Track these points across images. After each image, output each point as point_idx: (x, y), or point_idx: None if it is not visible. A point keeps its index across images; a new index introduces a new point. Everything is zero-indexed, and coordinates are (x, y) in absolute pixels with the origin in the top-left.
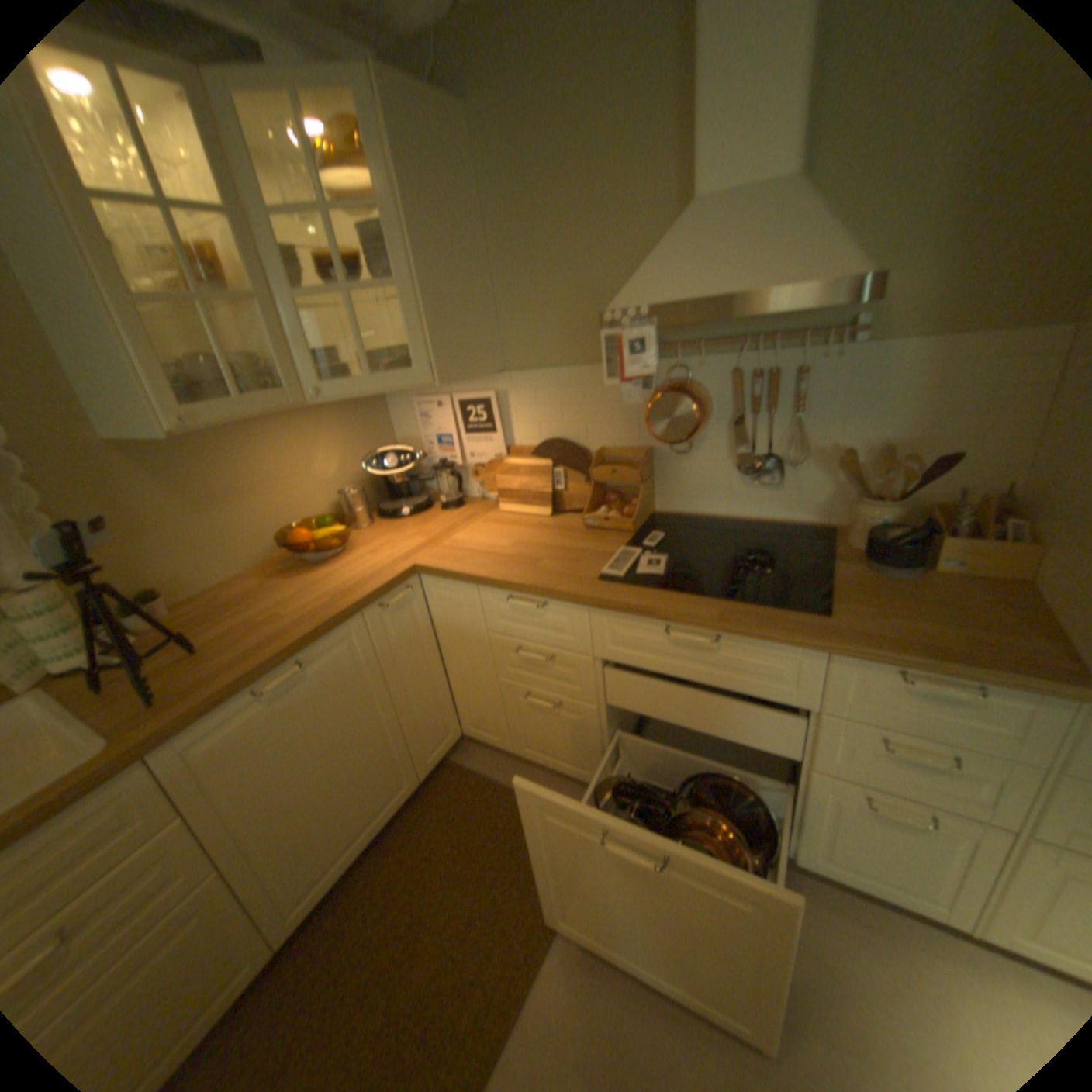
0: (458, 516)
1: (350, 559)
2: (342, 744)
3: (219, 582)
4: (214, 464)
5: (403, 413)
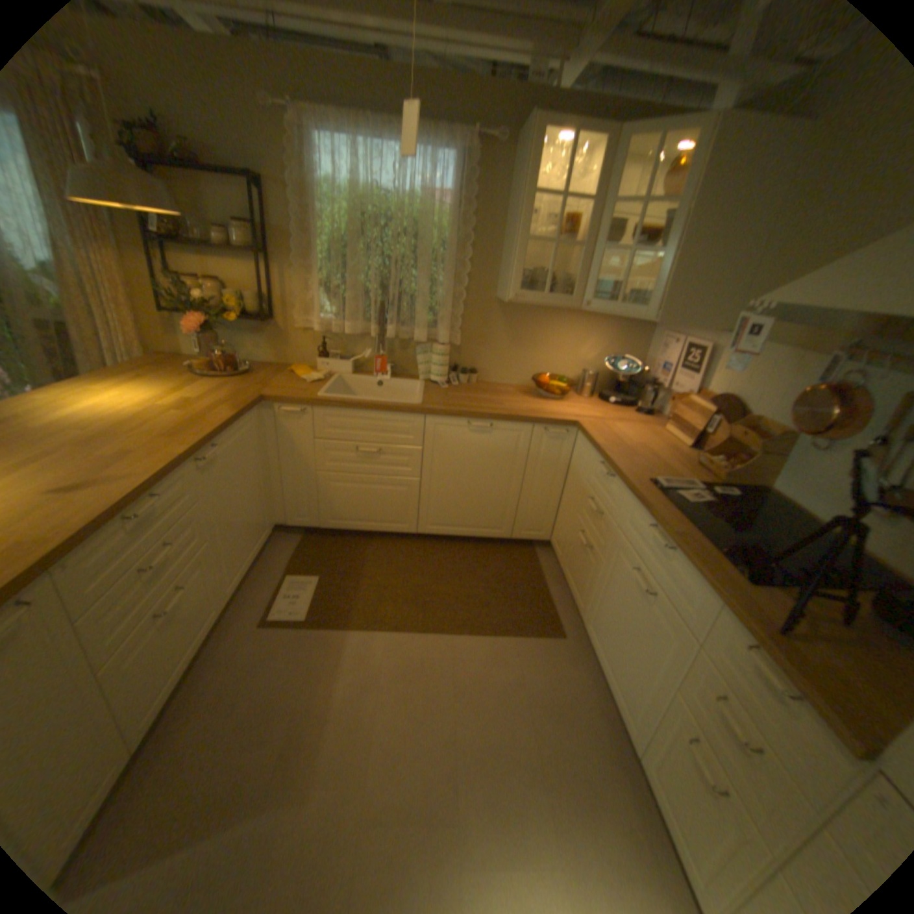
0: (636, 419)
1: (555, 404)
2: (487, 479)
3: (501, 383)
4: (532, 327)
5: (659, 342)
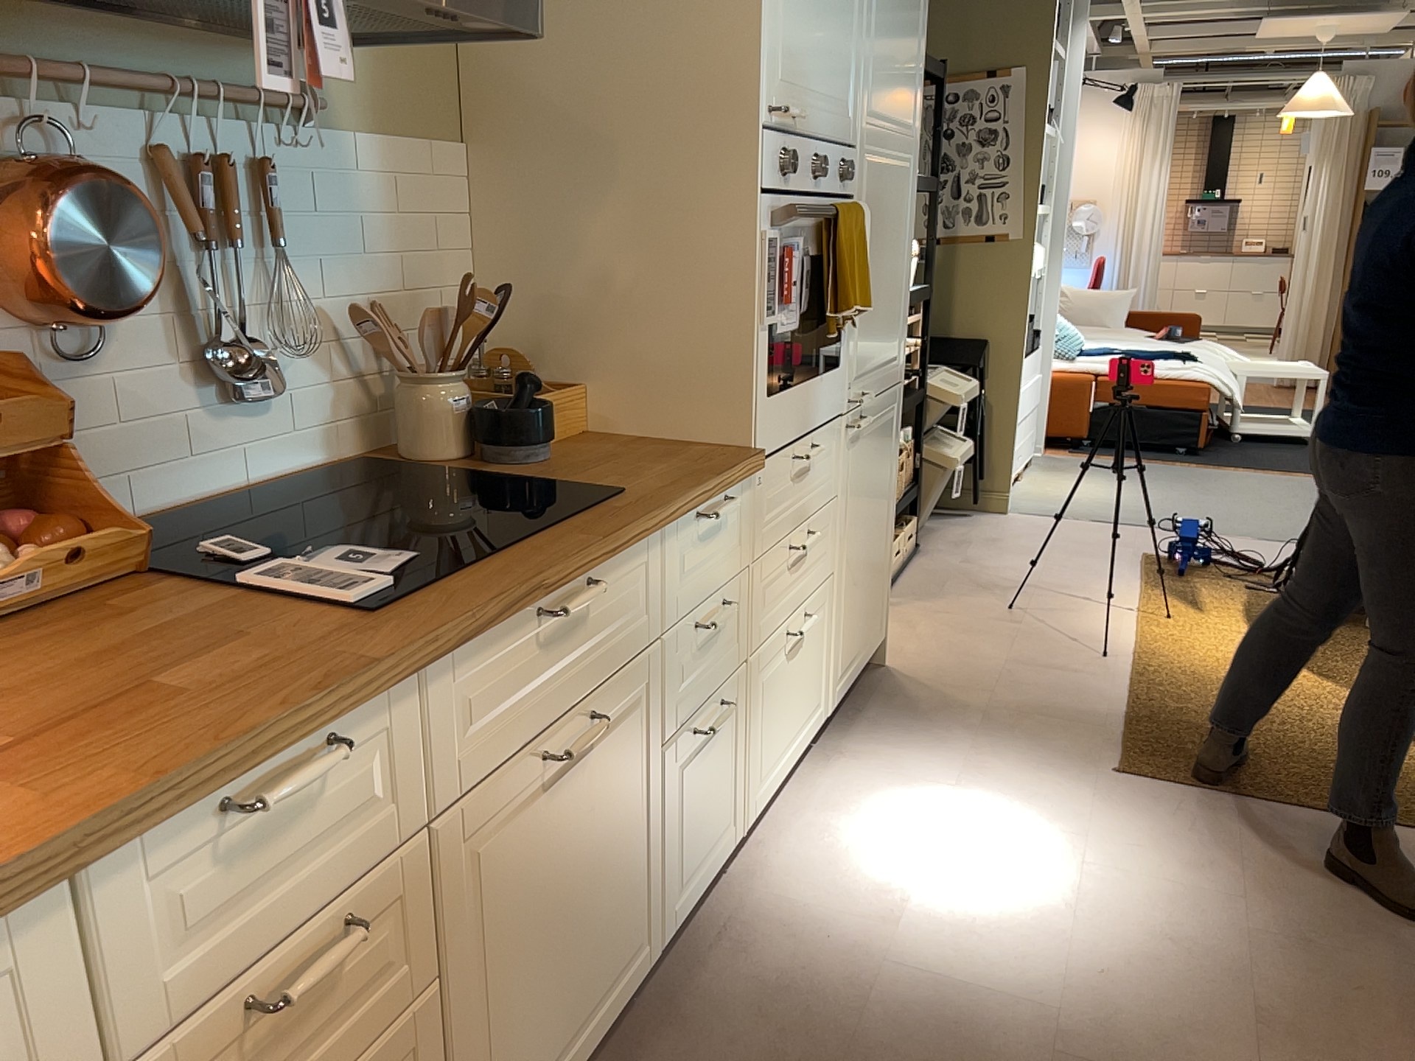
0: None
1: None
2: None
3: None
4: None
5: None
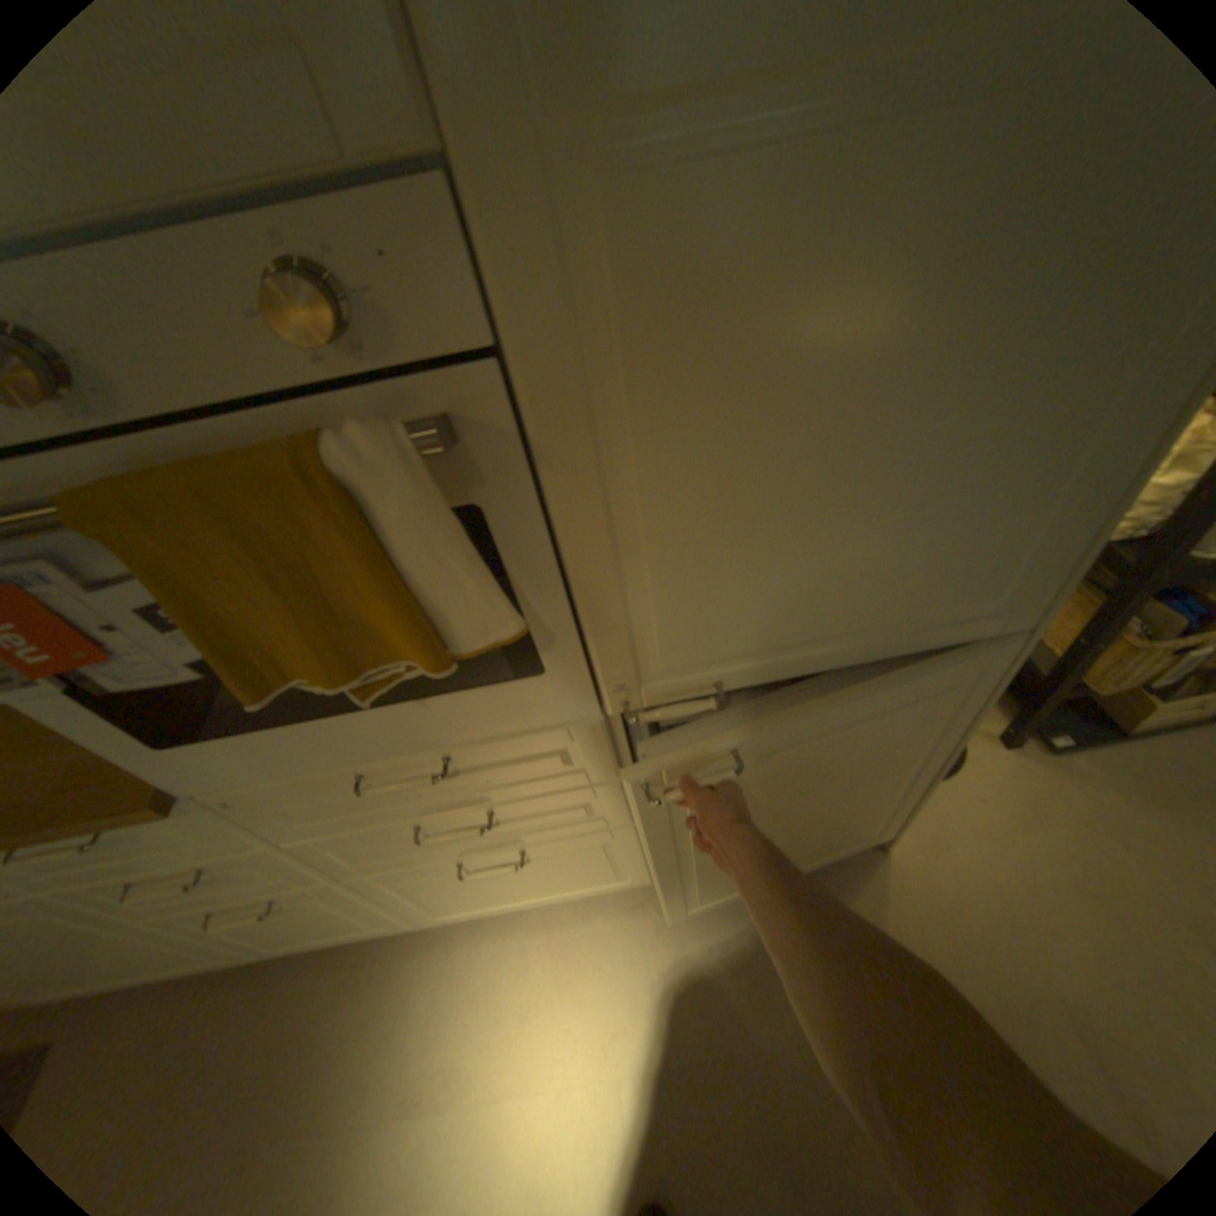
0: None
1: None
2: None
3: None
4: None
5: None
